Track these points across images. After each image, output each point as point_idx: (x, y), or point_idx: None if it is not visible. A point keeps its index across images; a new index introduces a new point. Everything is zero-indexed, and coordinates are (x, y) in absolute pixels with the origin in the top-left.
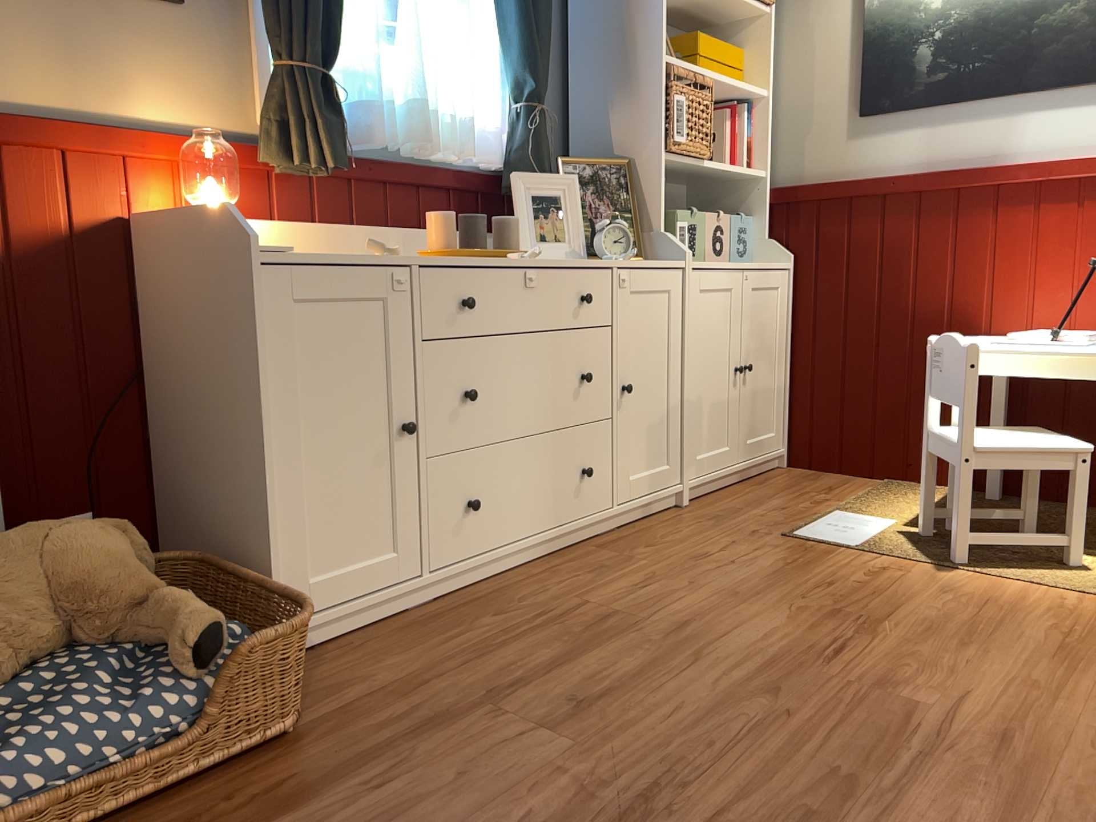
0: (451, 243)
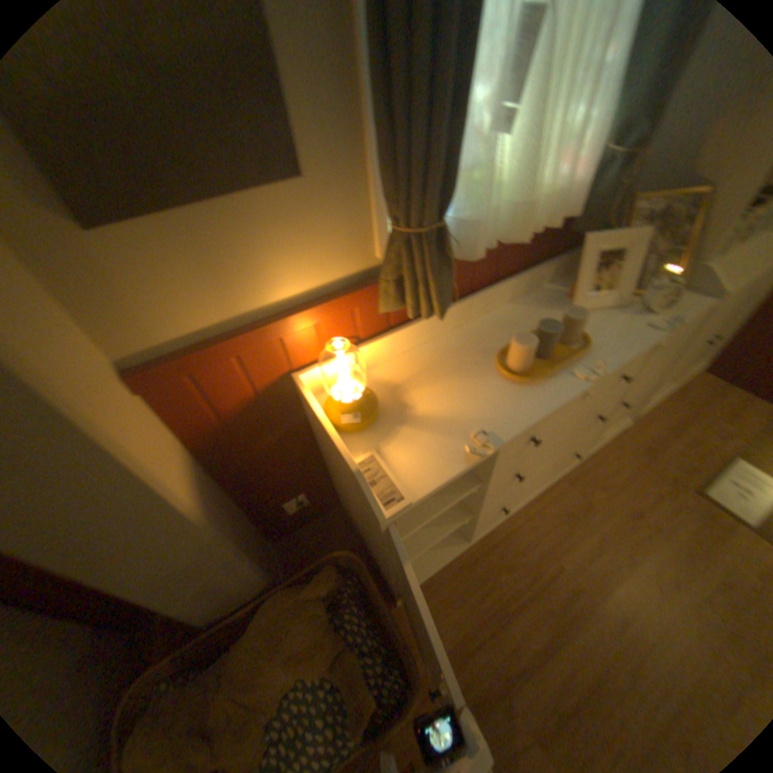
0: (528, 361)
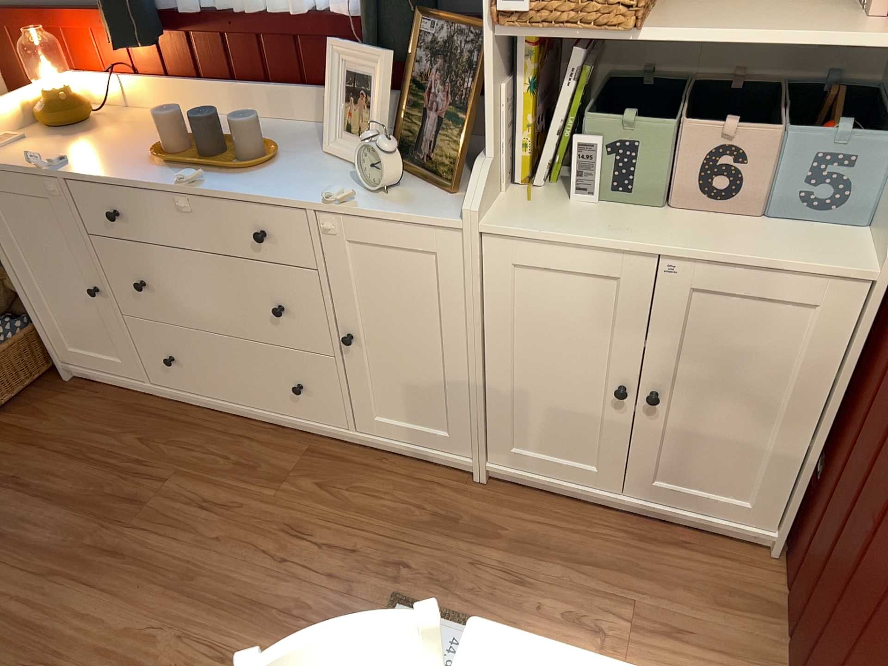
0: (177, 146)
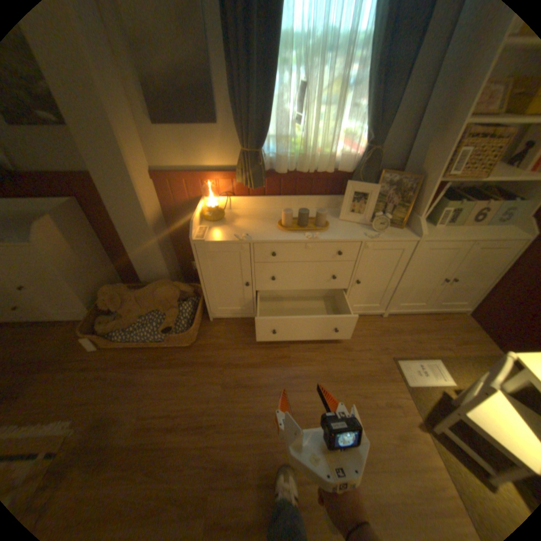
0: (288, 223)
